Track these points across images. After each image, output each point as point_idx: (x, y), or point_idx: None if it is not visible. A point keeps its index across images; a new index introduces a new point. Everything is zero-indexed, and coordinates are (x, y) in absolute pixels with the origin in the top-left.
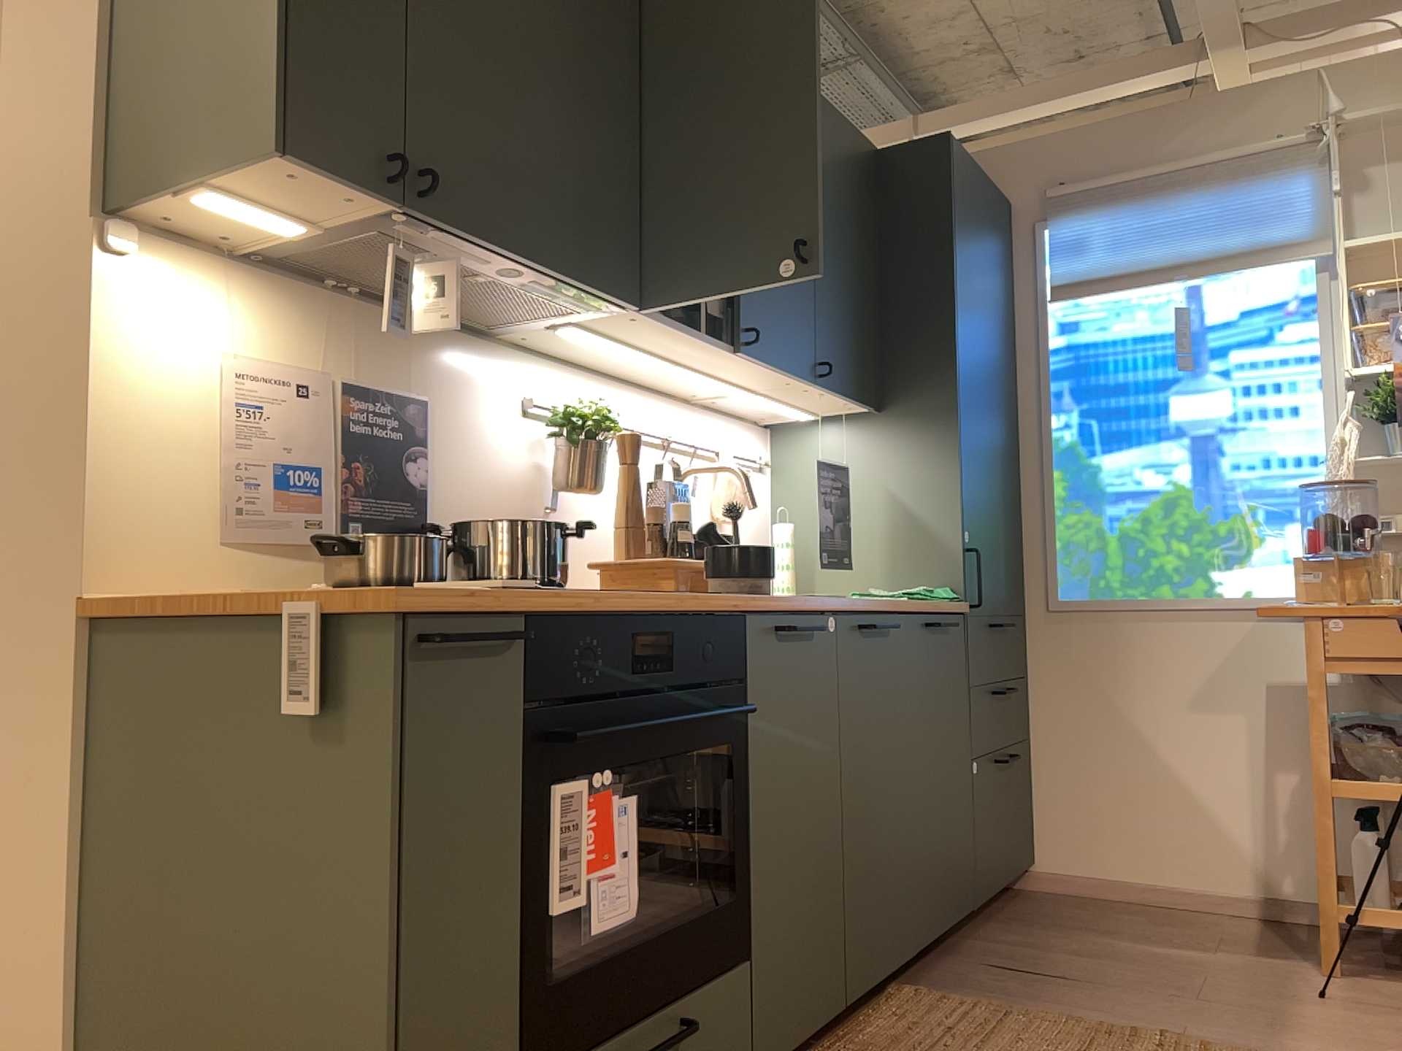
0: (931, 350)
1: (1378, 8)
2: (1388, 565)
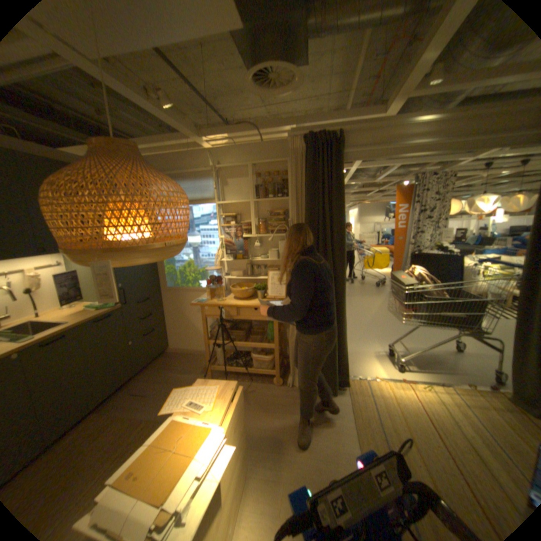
0: None
1: (229, 131)
2: (223, 289)
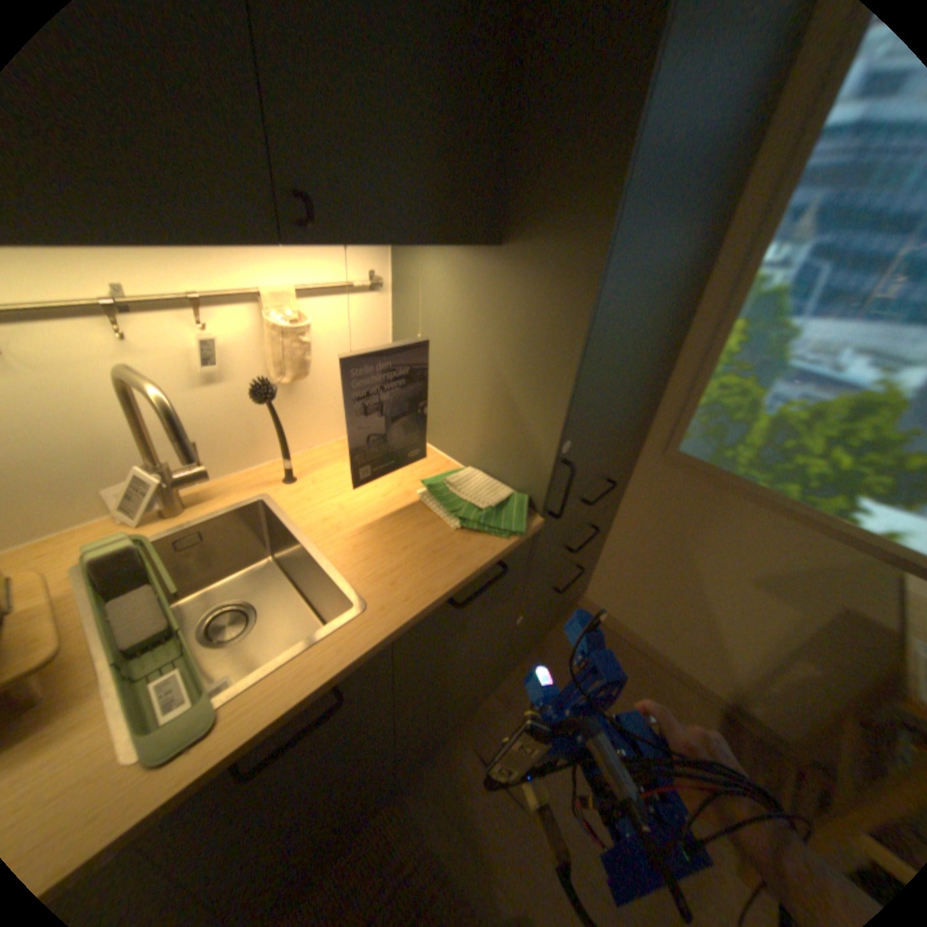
0: (589, 144)
1: None
2: None
